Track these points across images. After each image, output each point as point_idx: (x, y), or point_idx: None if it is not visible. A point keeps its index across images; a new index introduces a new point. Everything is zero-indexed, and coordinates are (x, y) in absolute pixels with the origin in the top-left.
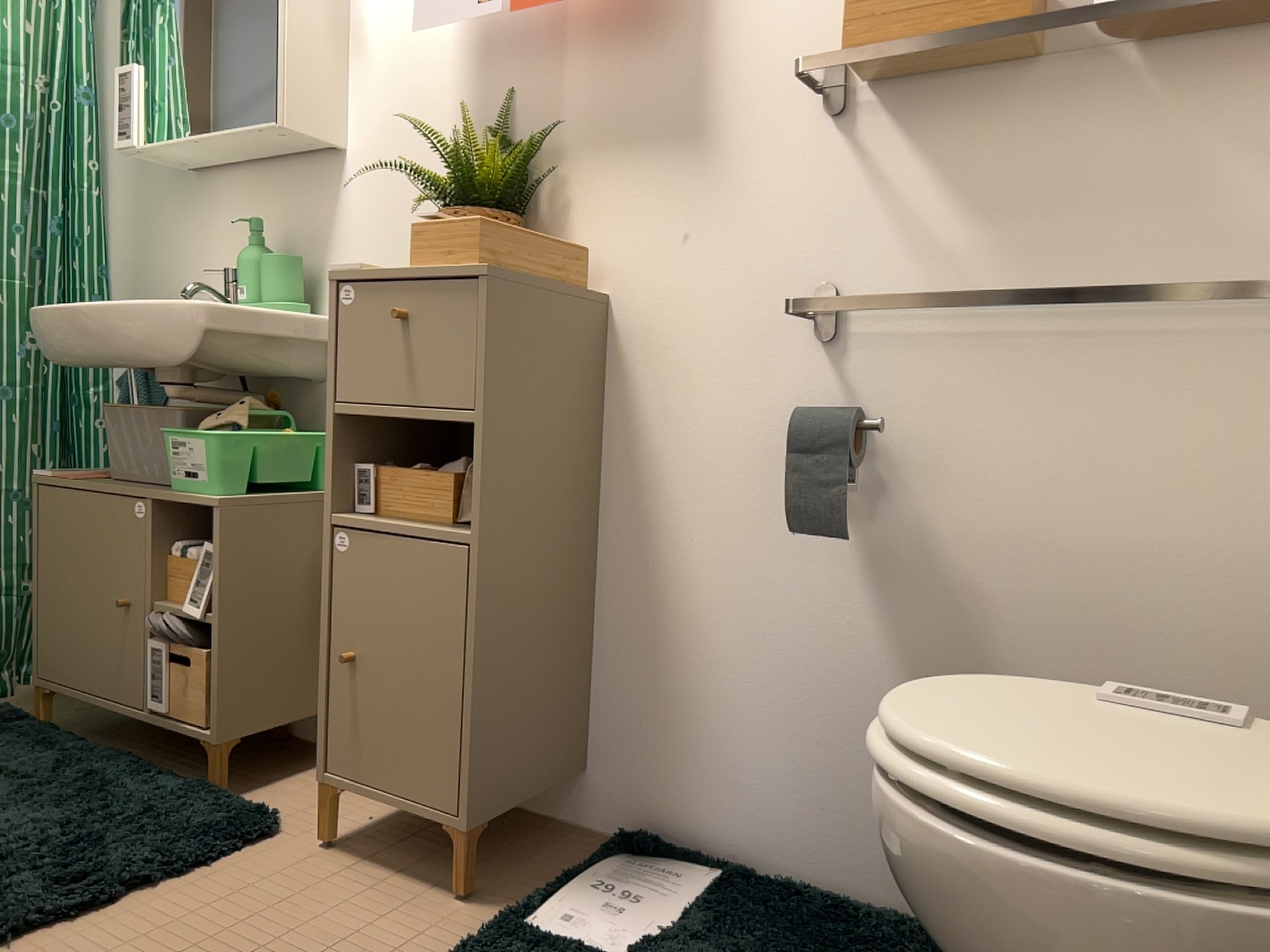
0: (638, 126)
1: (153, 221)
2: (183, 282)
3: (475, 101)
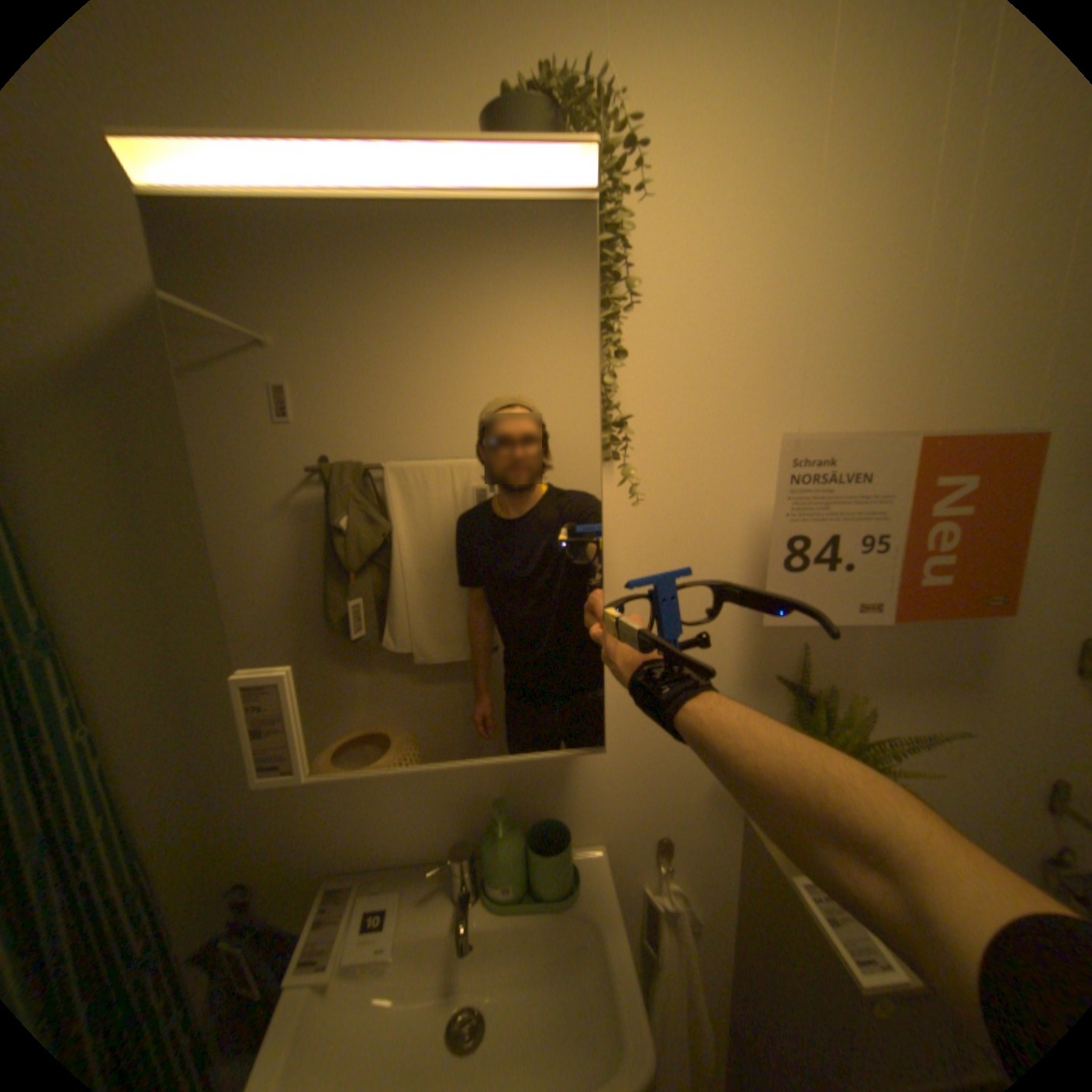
0: (930, 680)
1: (223, 775)
2: (305, 839)
3: (762, 653)
